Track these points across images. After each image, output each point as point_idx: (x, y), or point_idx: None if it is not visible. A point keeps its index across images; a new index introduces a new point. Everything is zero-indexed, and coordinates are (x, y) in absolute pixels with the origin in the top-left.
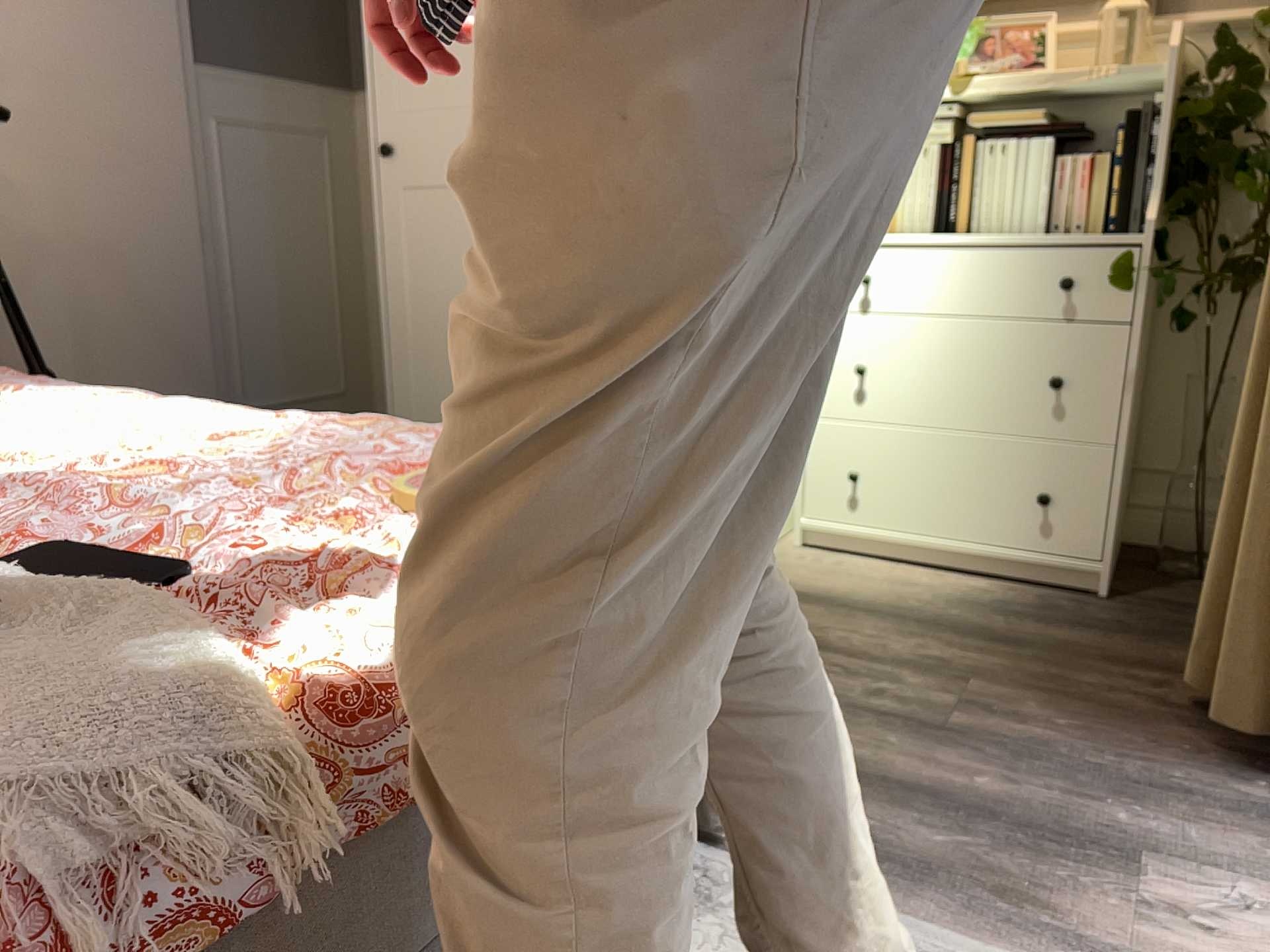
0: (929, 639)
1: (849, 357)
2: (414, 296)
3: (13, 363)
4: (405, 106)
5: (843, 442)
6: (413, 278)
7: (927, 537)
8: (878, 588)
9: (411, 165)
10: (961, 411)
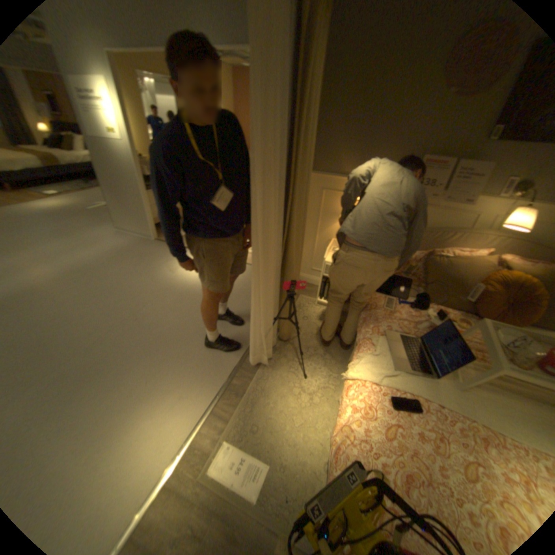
0: None
1: None
2: None
3: None
4: None
5: None
6: None
7: None
8: None
9: None
10: None
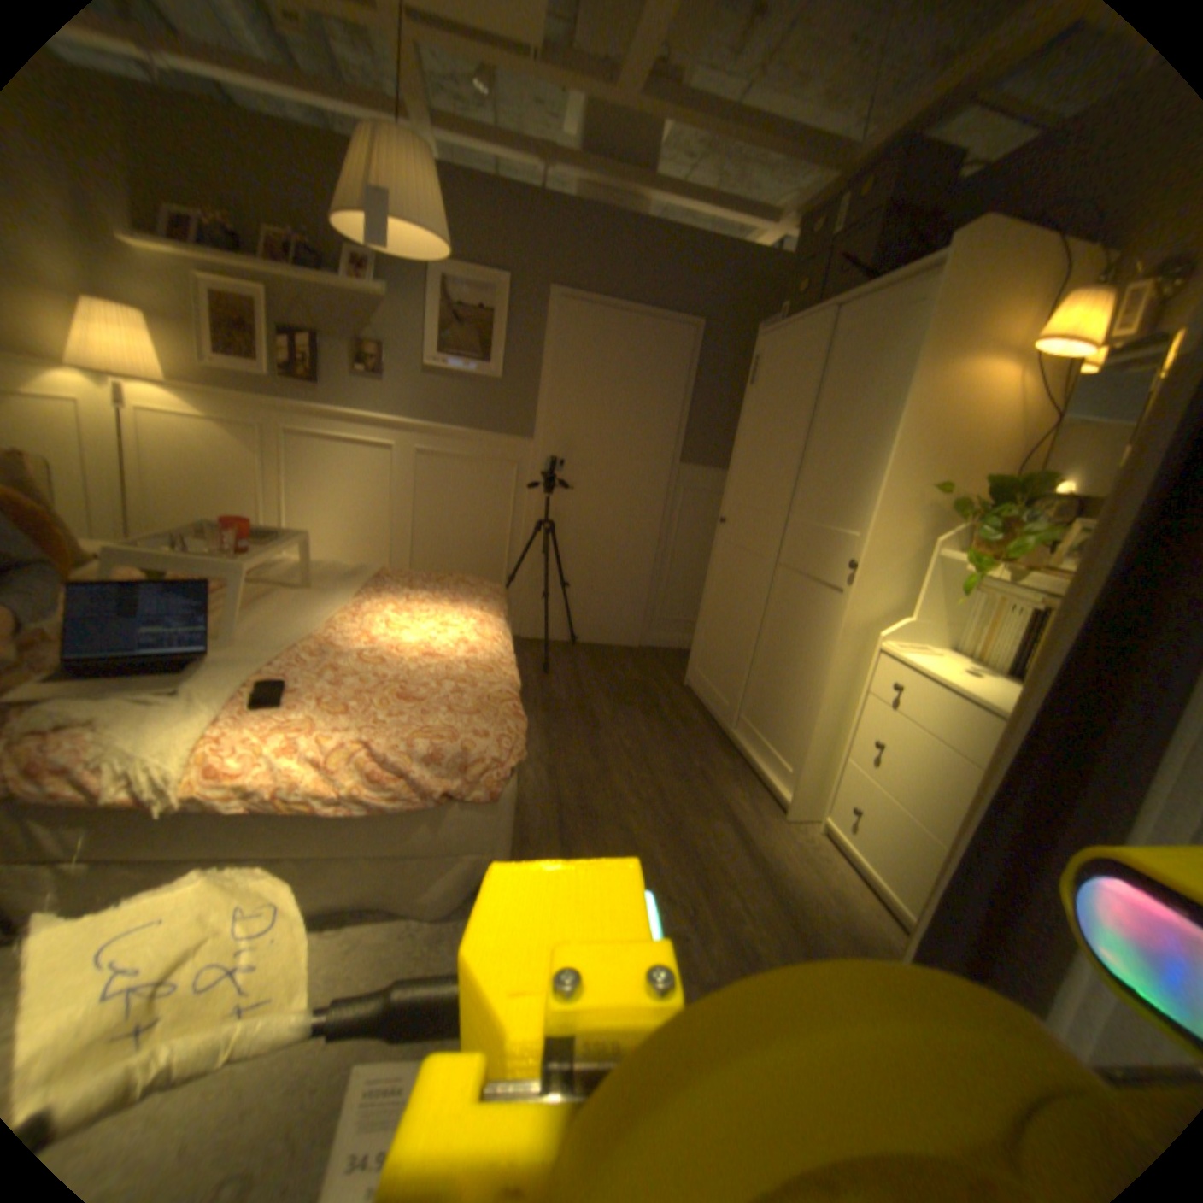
0: (783, 939)
1: (878, 732)
2: (713, 594)
3: (560, 574)
4: (735, 499)
5: (860, 785)
6: (716, 585)
7: (885, 883)
8: (819, 890)
9: (728, 529)
10: (929, 812)
